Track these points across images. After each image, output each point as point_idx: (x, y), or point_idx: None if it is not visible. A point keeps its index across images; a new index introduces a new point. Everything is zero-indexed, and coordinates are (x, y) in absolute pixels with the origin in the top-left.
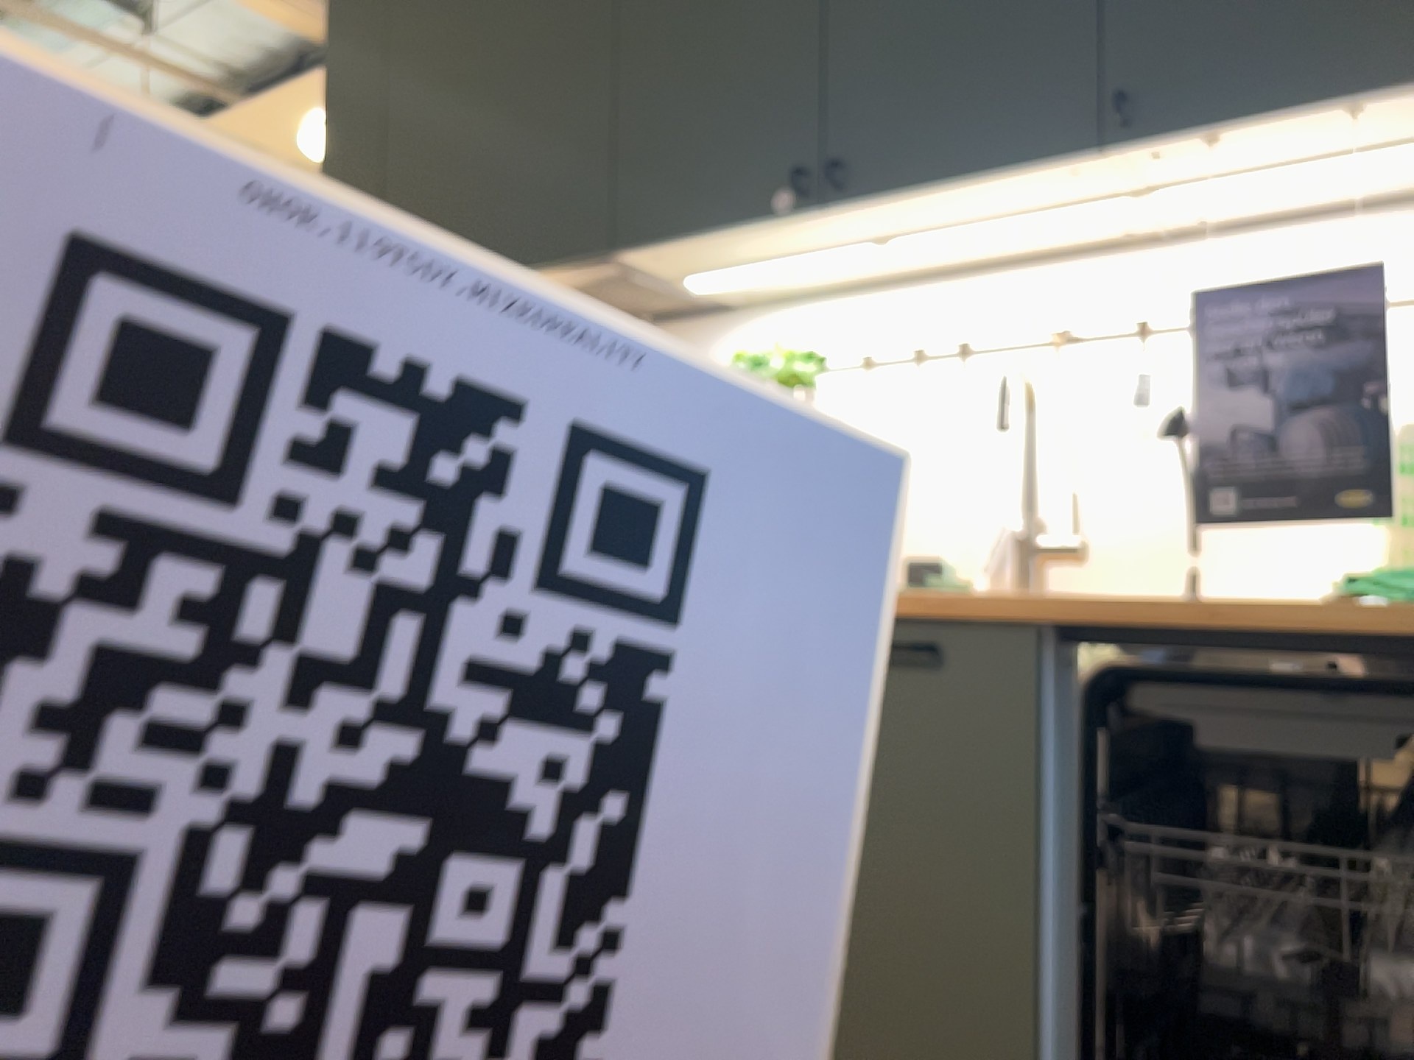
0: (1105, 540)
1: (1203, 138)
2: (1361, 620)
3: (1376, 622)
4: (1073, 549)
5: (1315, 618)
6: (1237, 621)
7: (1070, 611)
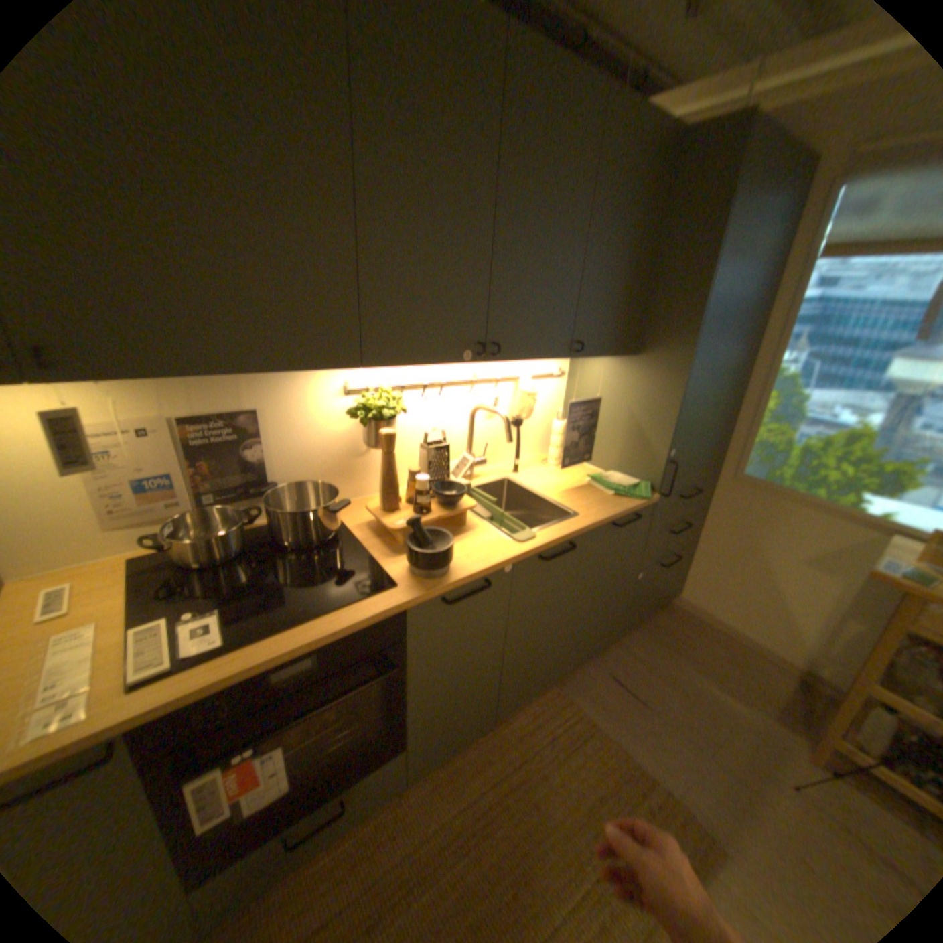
0: (477, 453)
1: (582, 357)
2: (638, 508)
3: (634, 505)
4: (484, 463)
5: (626, 507)
6: (623, 514)
7: (601, 524)
